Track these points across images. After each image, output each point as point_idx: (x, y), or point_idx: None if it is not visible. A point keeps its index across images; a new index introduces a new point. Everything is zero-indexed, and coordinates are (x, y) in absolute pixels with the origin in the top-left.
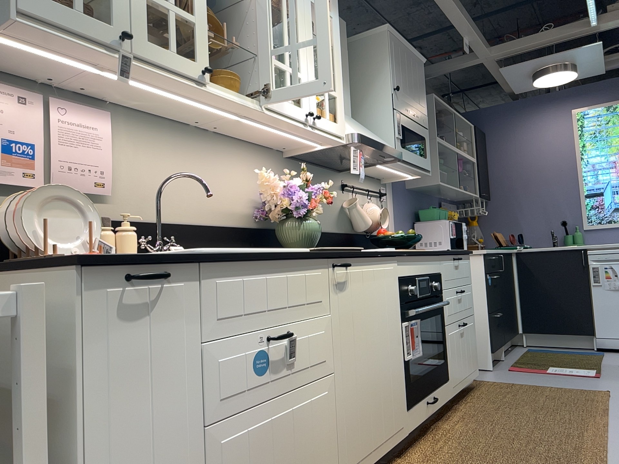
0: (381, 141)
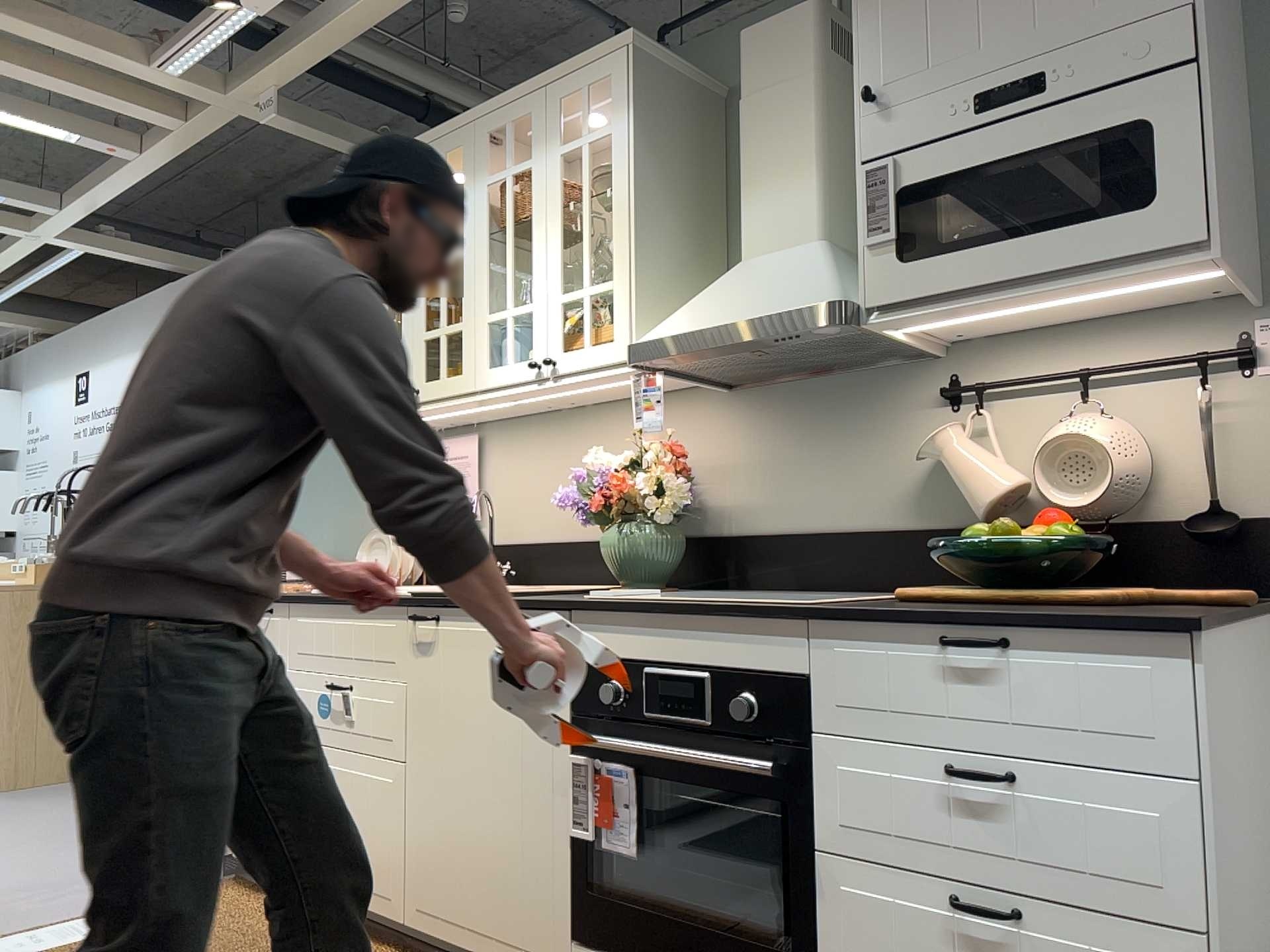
0: (751, 309)
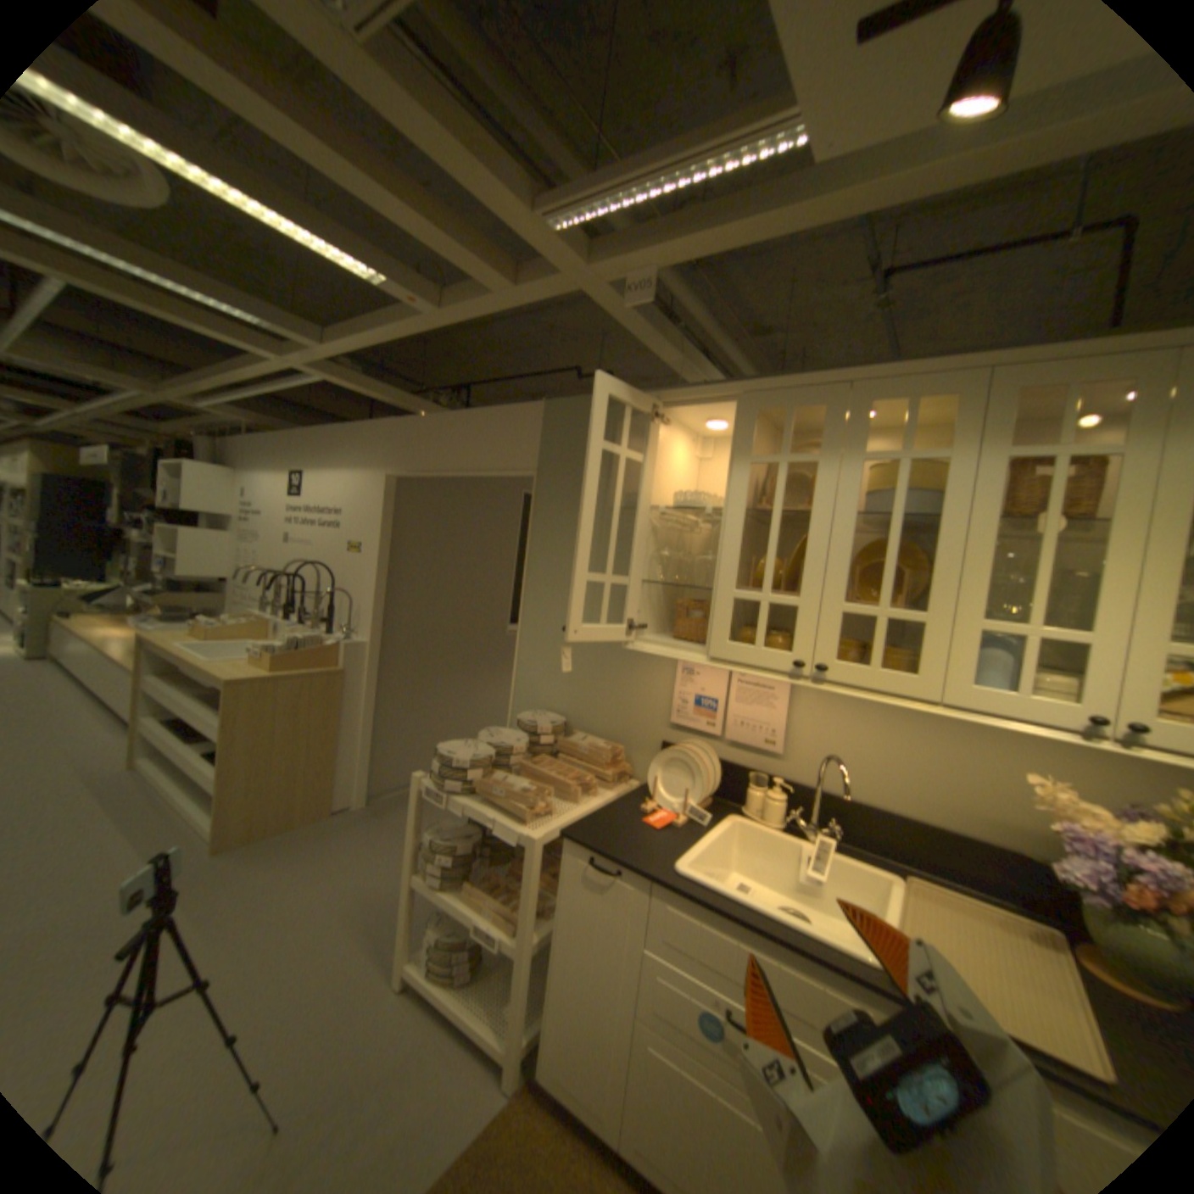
0: None
